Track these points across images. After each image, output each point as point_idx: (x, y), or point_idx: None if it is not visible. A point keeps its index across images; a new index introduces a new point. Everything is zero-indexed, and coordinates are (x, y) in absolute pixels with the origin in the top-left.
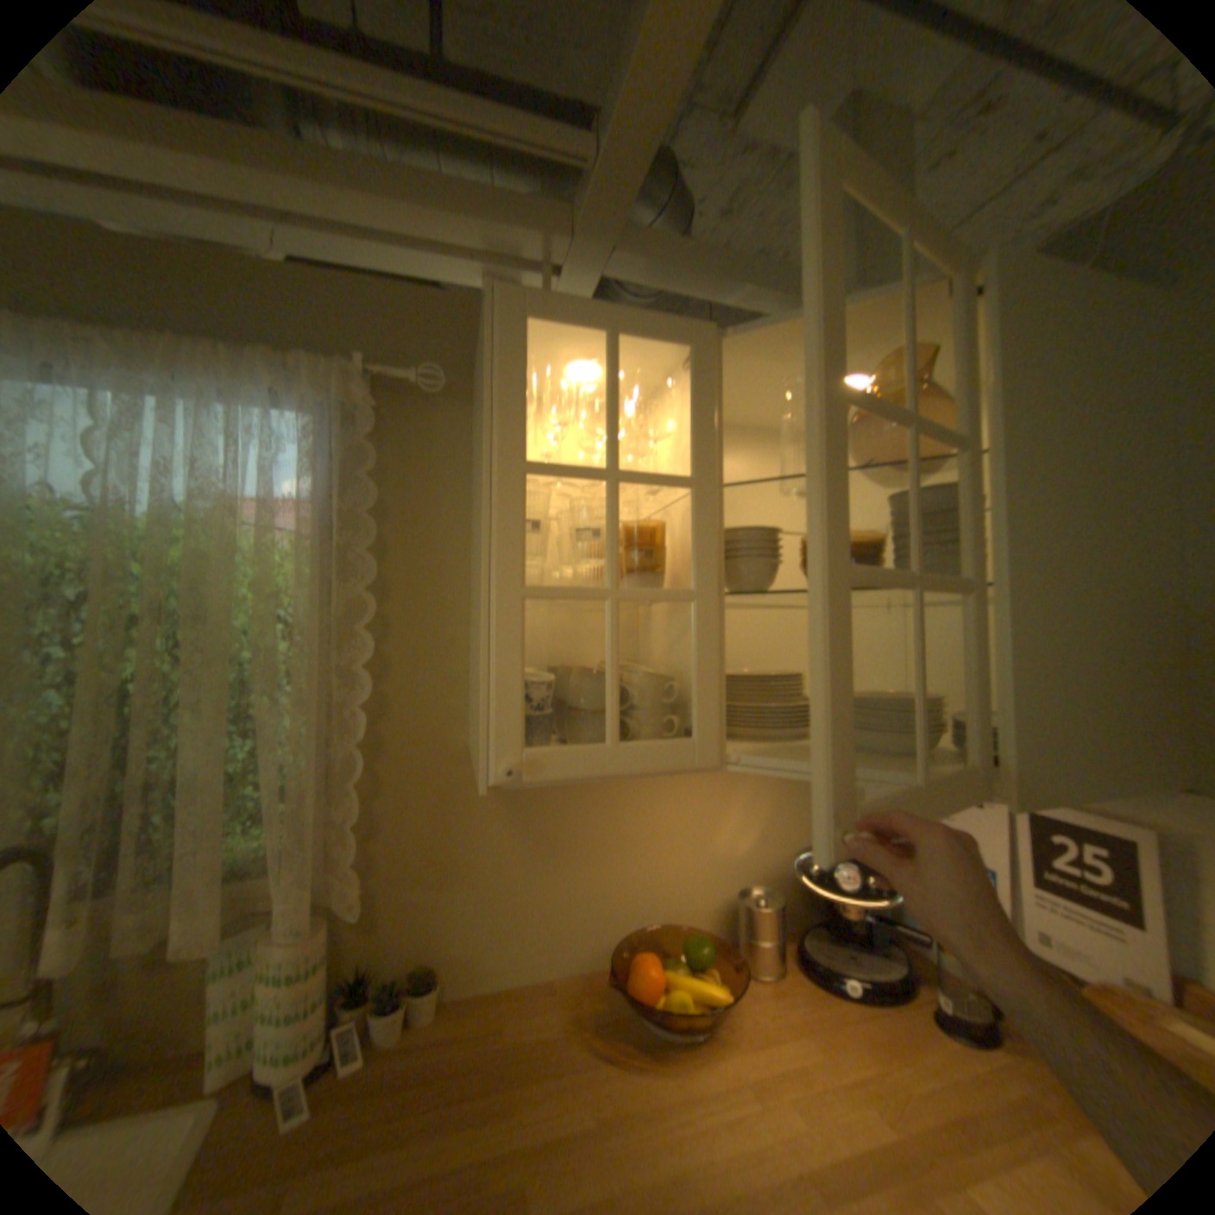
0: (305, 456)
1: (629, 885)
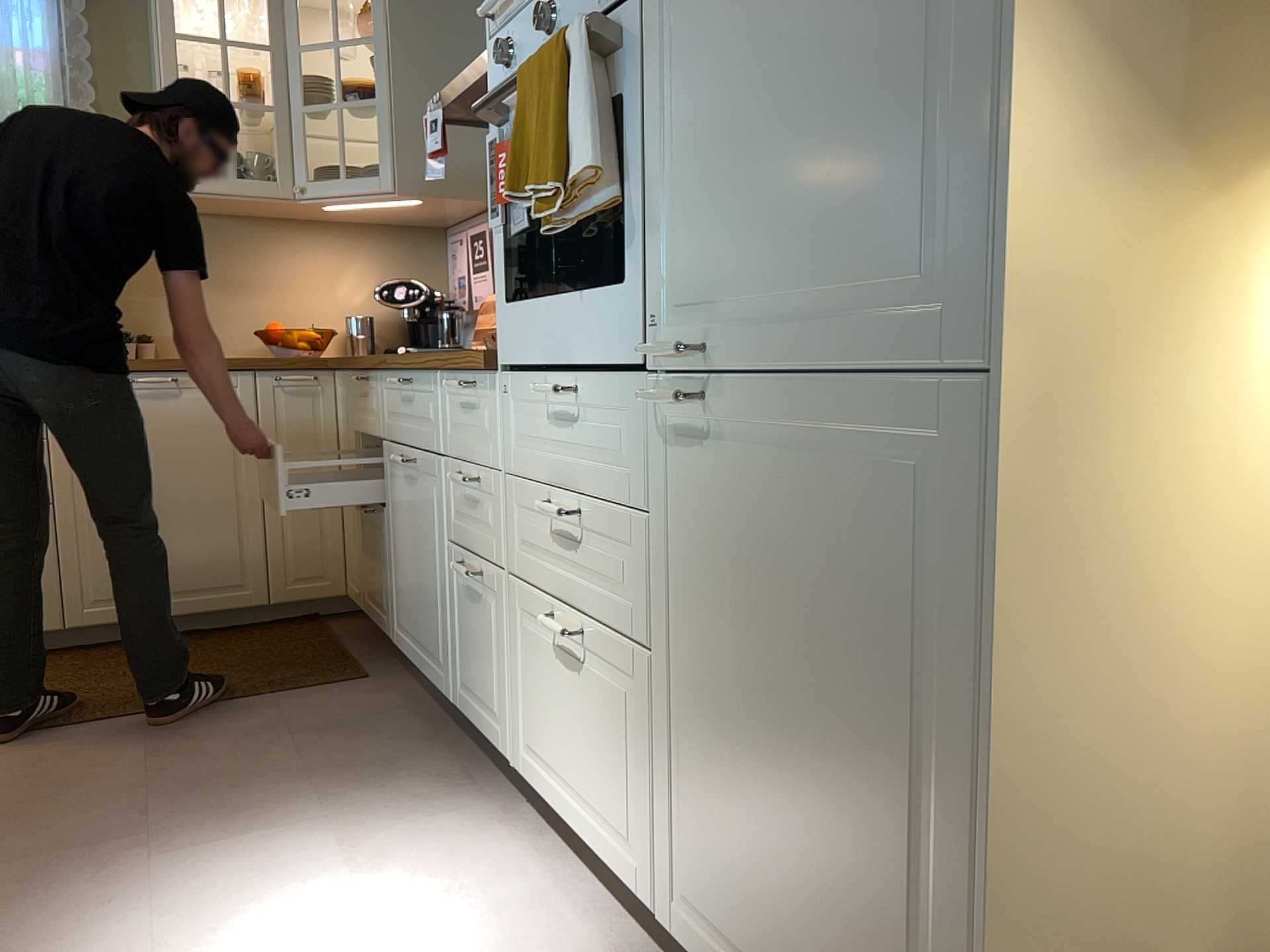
0: (43, 24)
1: (274, 309)
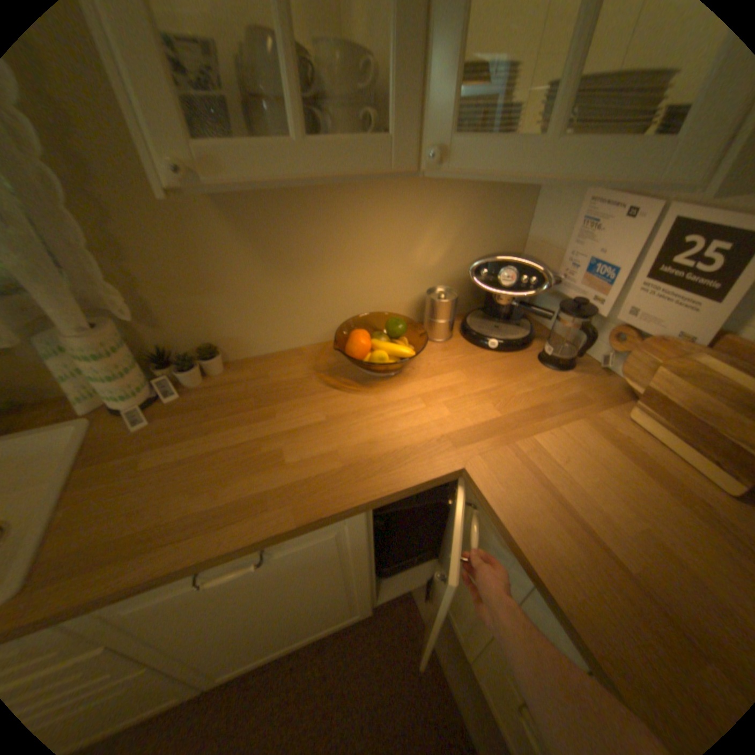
0: None
1: (346, 286)
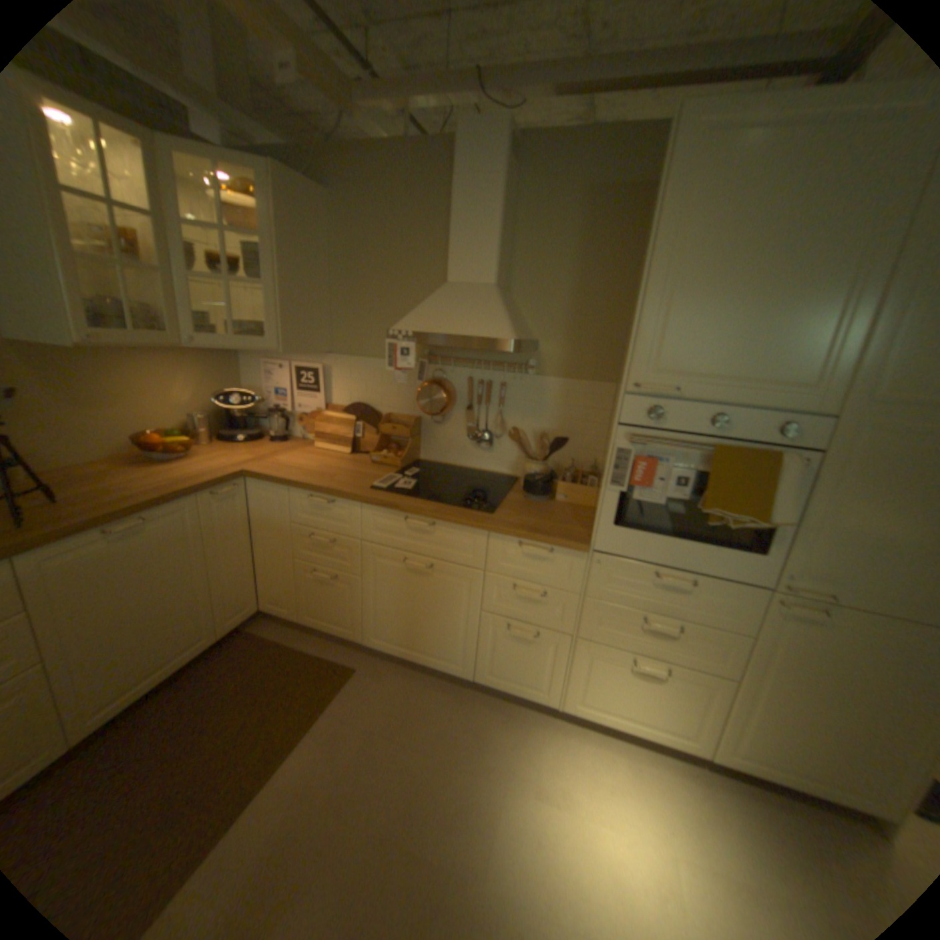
0: None
1: (124, 417)
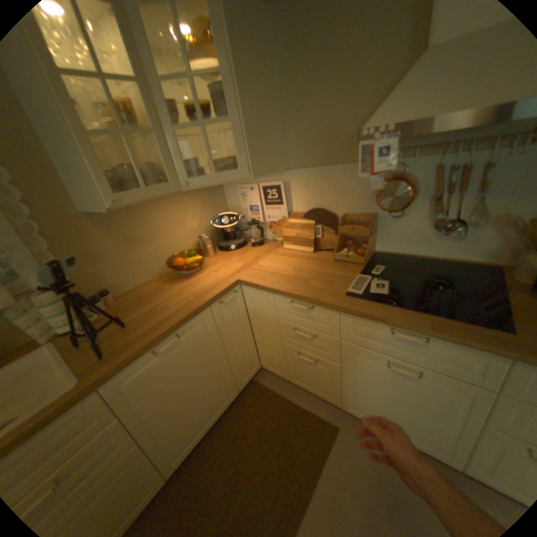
0: None
1: (162, 246)
